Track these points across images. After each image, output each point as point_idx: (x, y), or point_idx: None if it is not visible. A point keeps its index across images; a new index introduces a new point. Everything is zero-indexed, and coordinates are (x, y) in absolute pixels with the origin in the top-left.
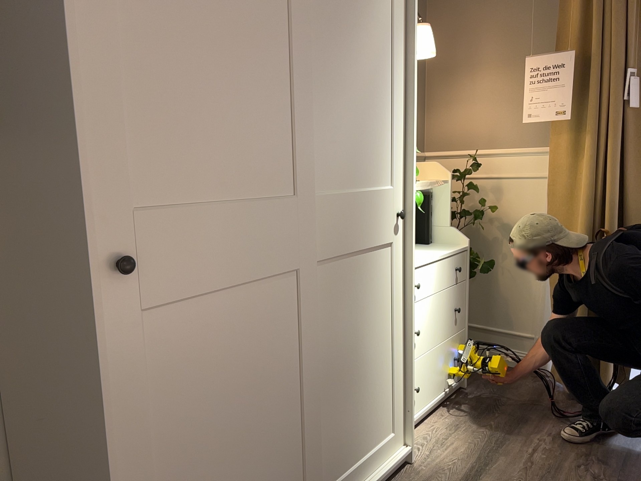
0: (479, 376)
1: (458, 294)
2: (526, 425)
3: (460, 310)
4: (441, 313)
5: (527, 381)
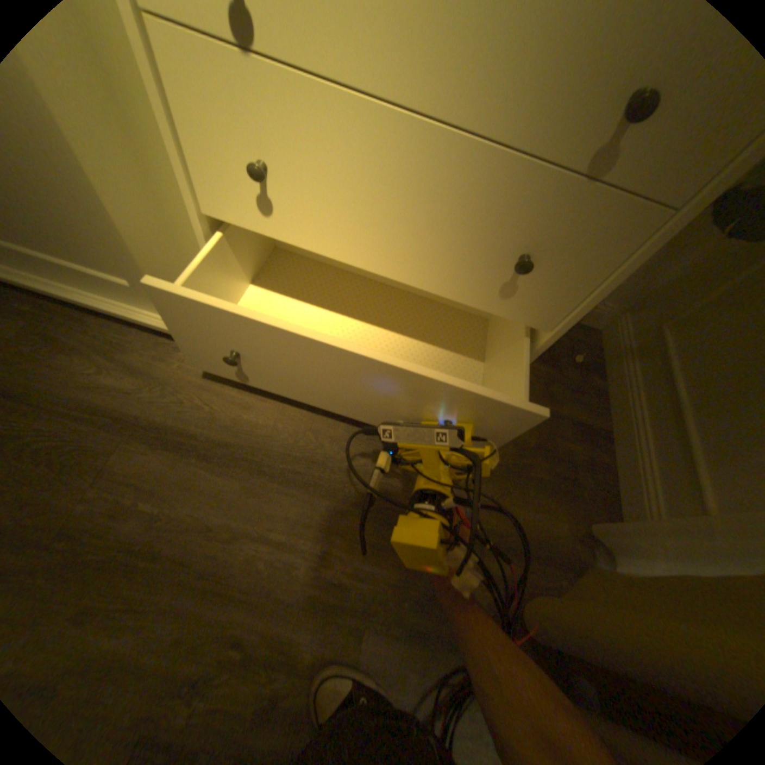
0: (541, 426)
1: (565, 215)
2: (382, 524)
3: (523, 262)
4: (430, 206)
5: (575, 521)
